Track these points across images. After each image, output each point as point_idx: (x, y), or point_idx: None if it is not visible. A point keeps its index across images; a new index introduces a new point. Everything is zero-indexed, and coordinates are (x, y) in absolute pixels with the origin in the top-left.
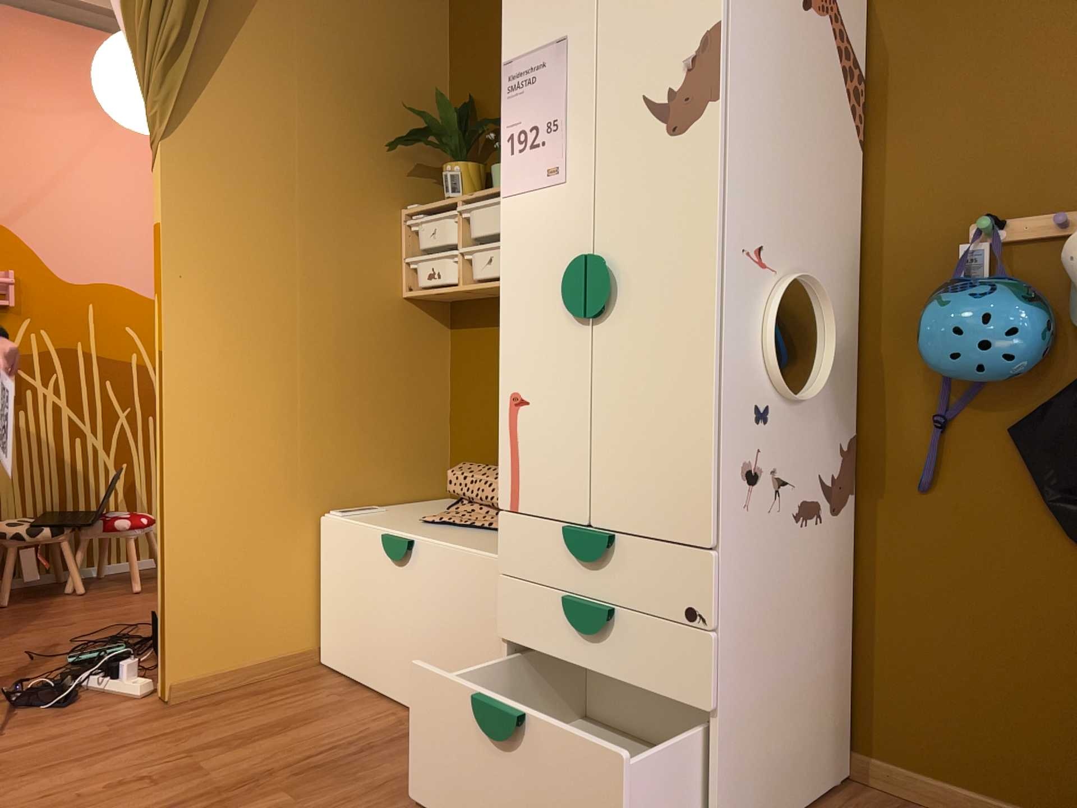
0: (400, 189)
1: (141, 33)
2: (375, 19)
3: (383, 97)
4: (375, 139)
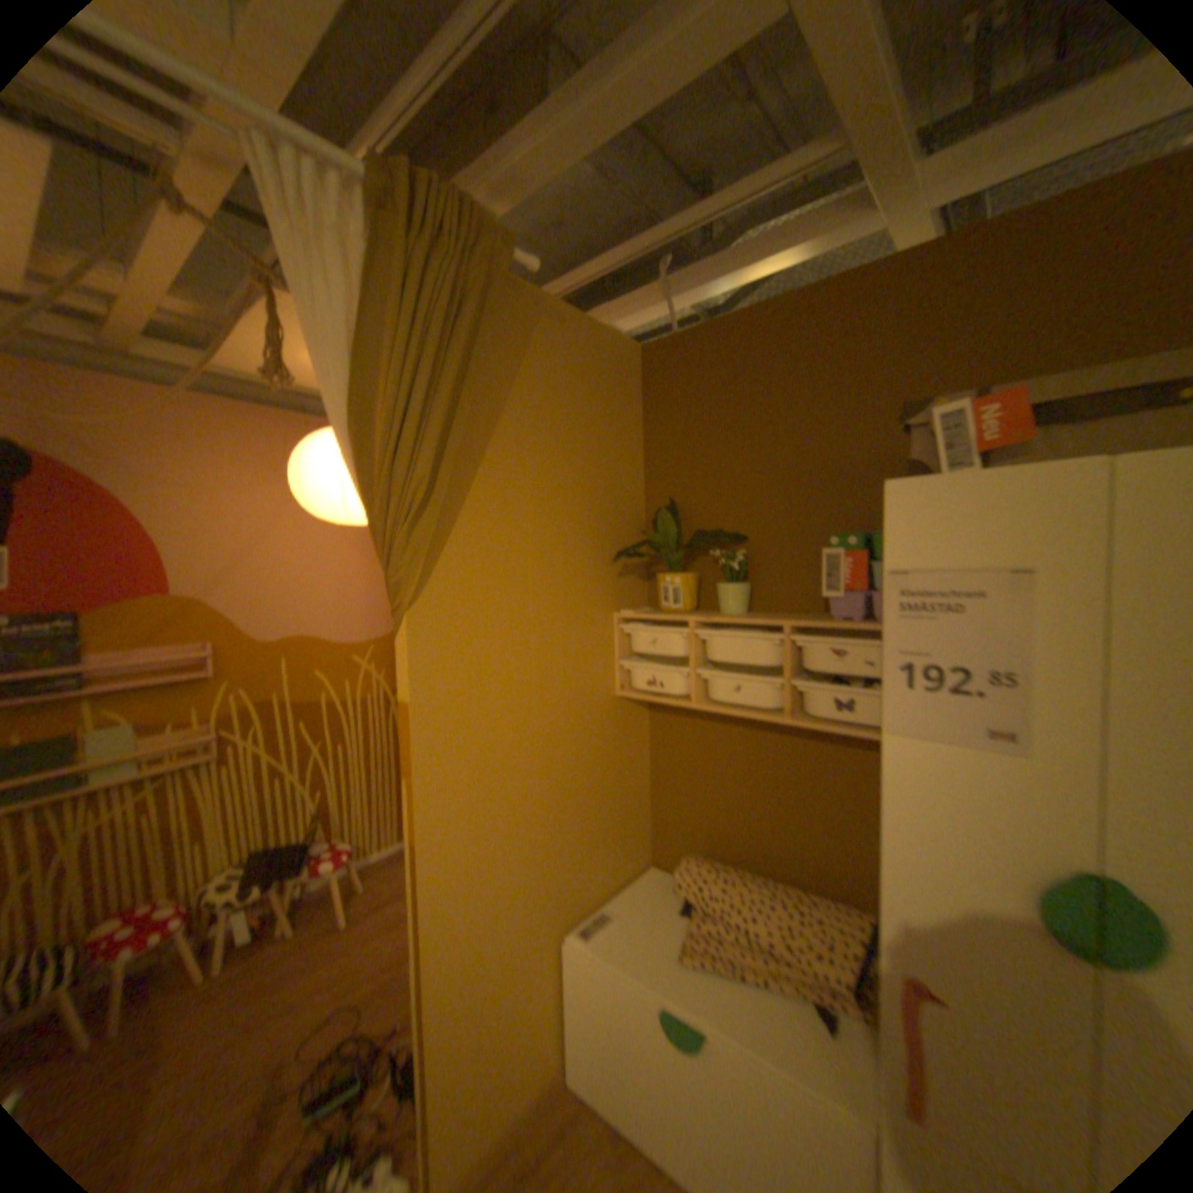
0: (611, 592)
1: (374, 483)
2: (587, 431)
3: (596, 506)
4: (591, 550)
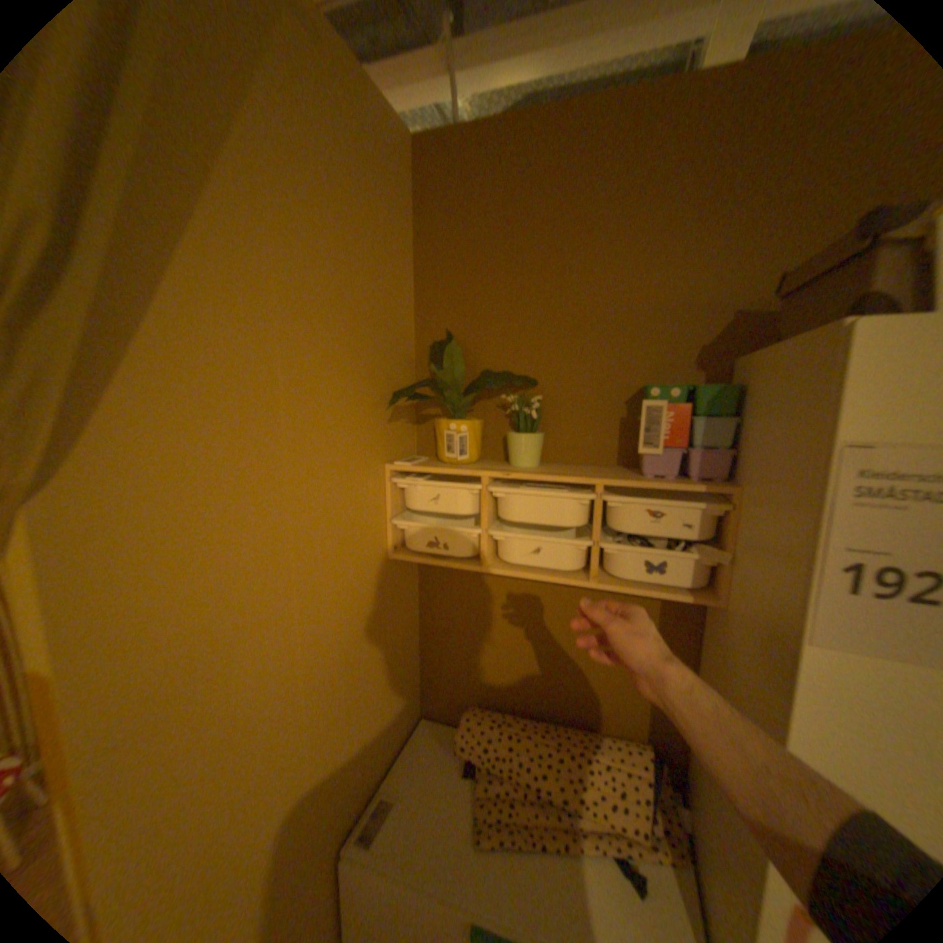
0: (383, 440)
1: None
2: (355, 226)
3: (366, 331)
4: (361, 388)
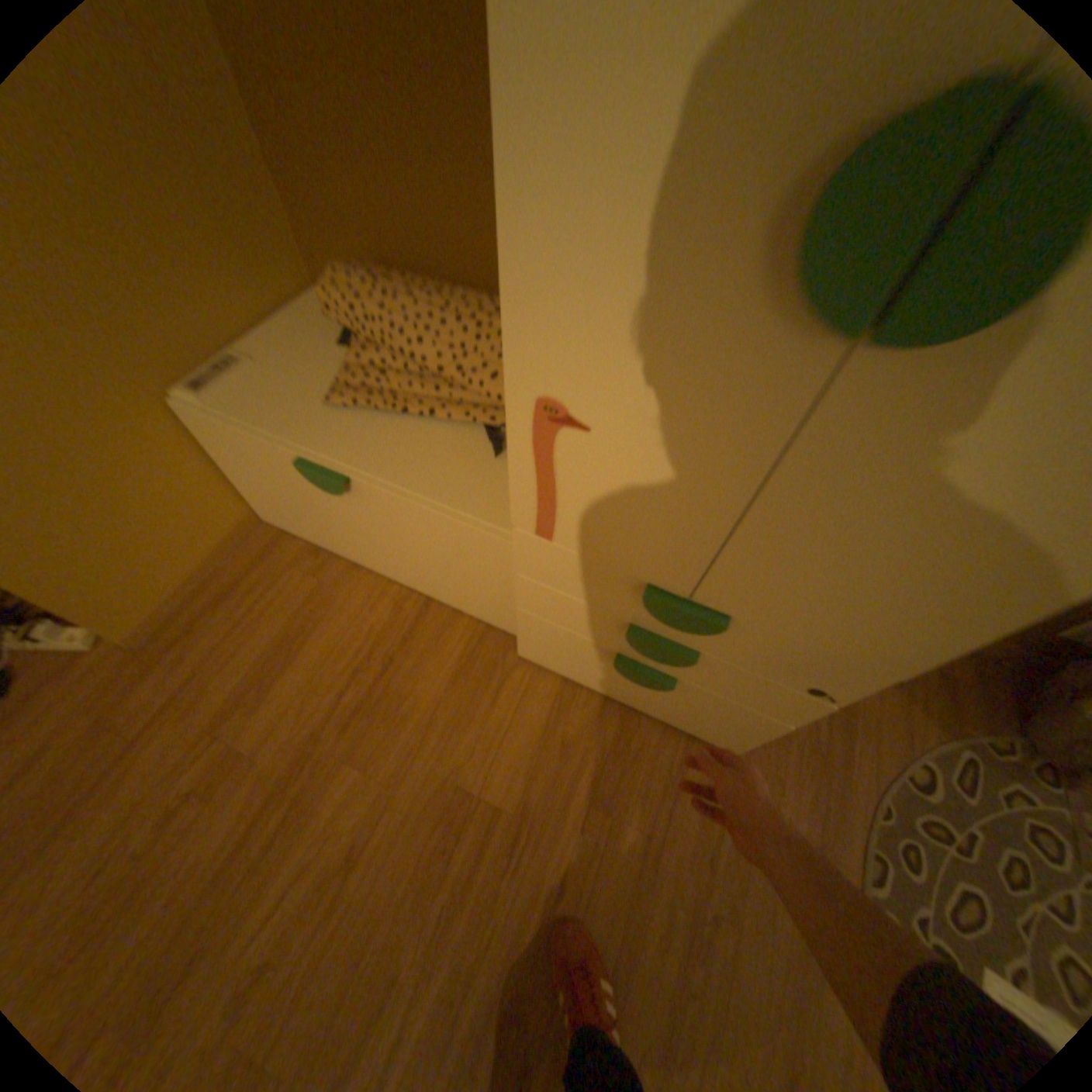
0: None
1: None
2: None
3: None
4: None
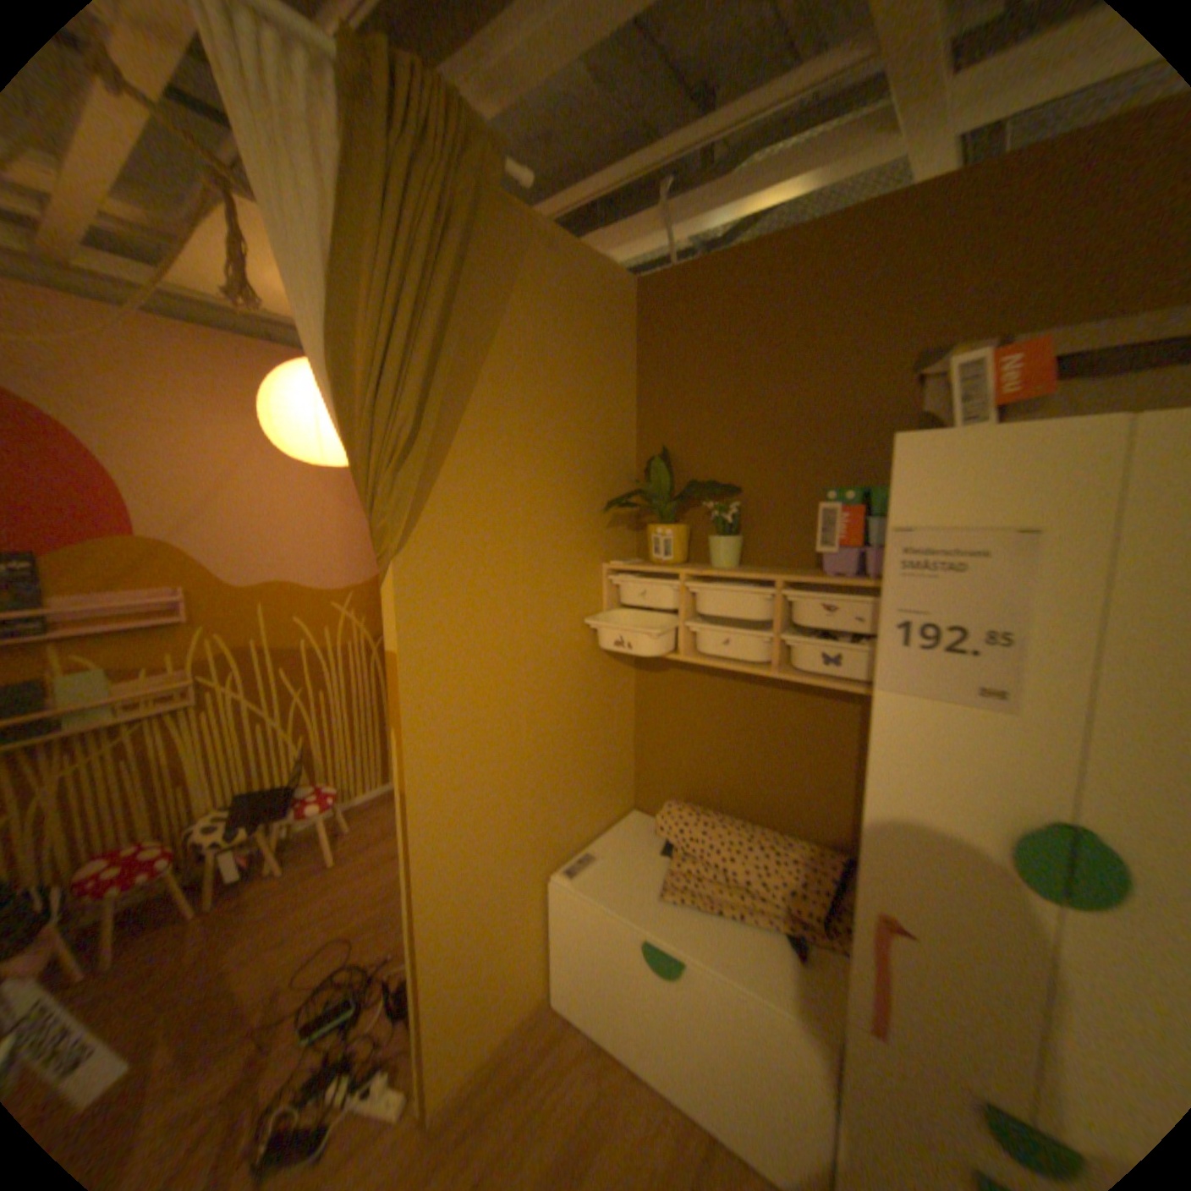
0: (600, 543)
1: (354, 422)
2: (580, 371)
3: (587, 453)
4: (581, 499)
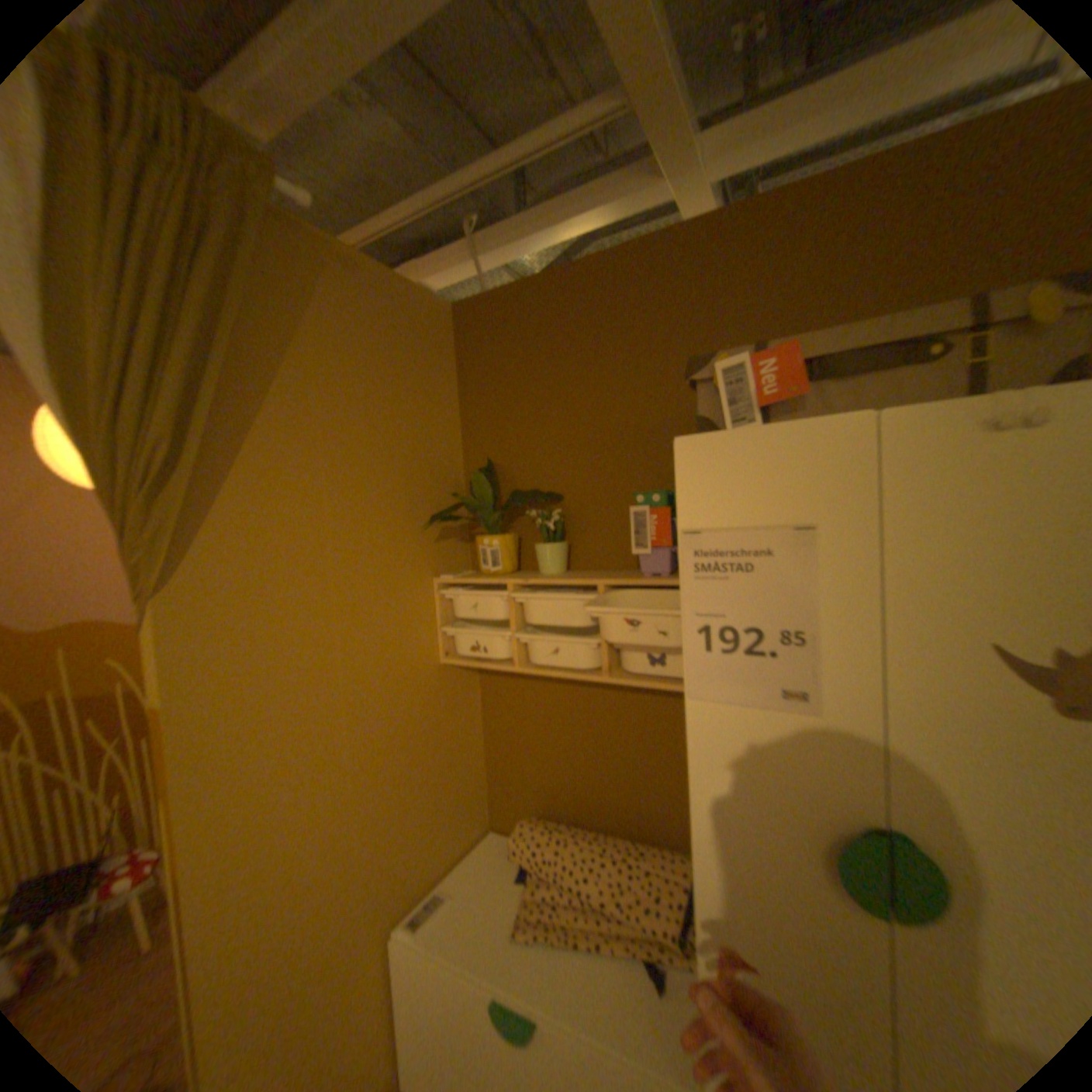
0: (431, 557)
1: (99, 445)
2: (395, 389)
3: (408, 468)
4: (405, 514)
